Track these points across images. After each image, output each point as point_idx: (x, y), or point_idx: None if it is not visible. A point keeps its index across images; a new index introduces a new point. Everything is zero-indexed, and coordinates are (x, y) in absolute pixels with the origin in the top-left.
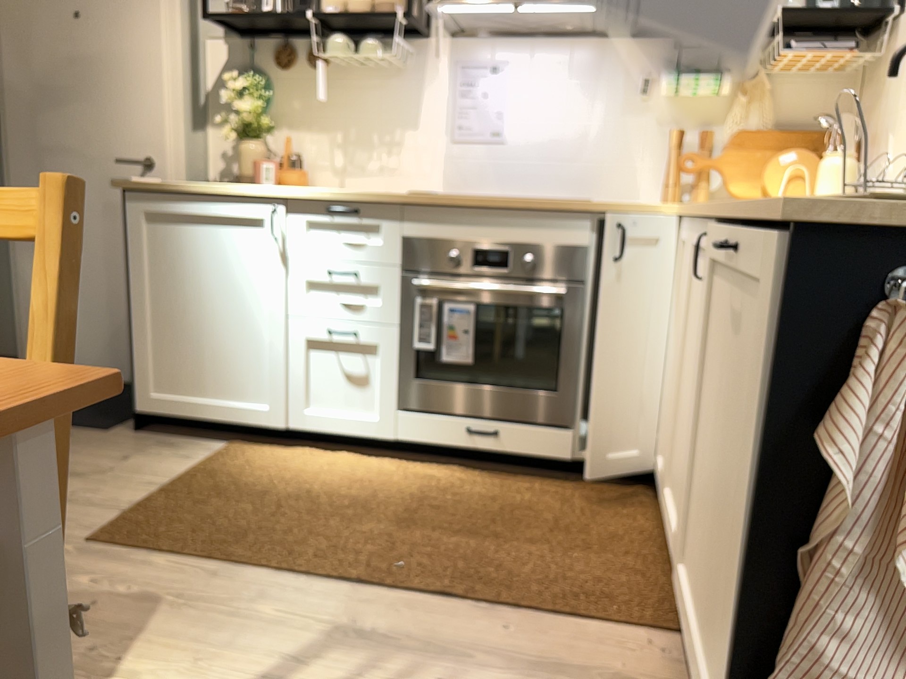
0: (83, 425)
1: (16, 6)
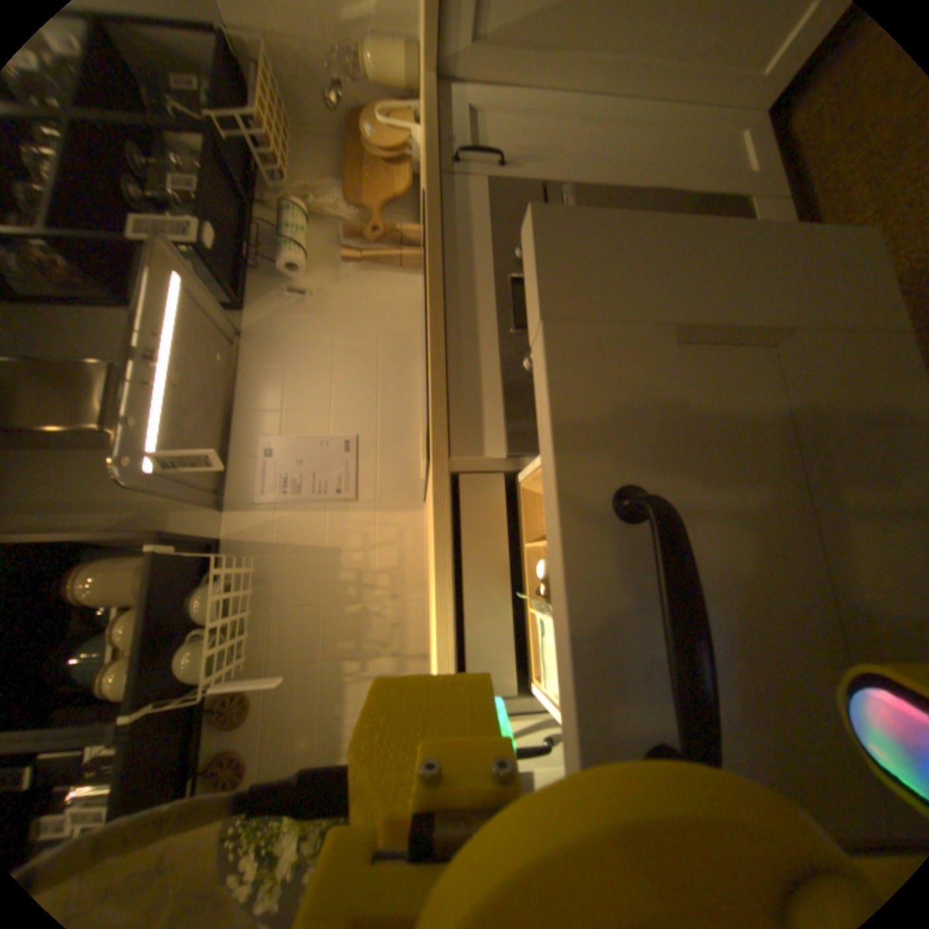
0: None
1: None
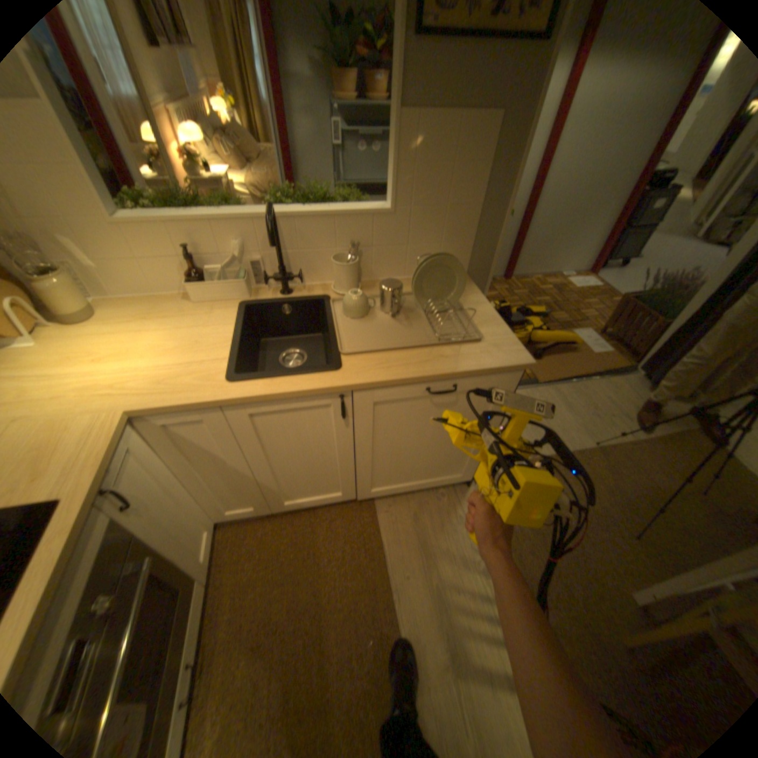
0: None
1: None
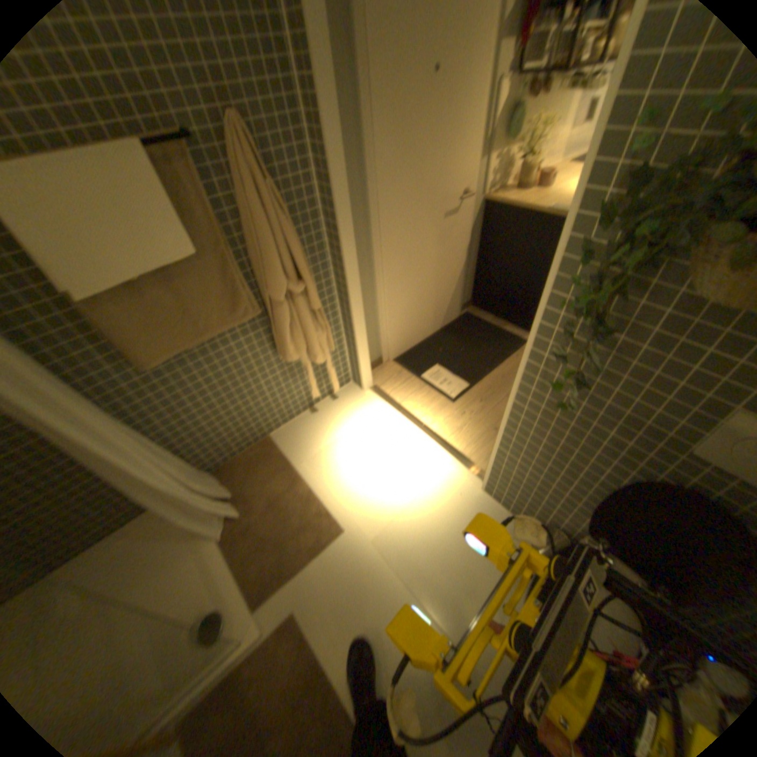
0: (518, 345)
1: (393, 64)
